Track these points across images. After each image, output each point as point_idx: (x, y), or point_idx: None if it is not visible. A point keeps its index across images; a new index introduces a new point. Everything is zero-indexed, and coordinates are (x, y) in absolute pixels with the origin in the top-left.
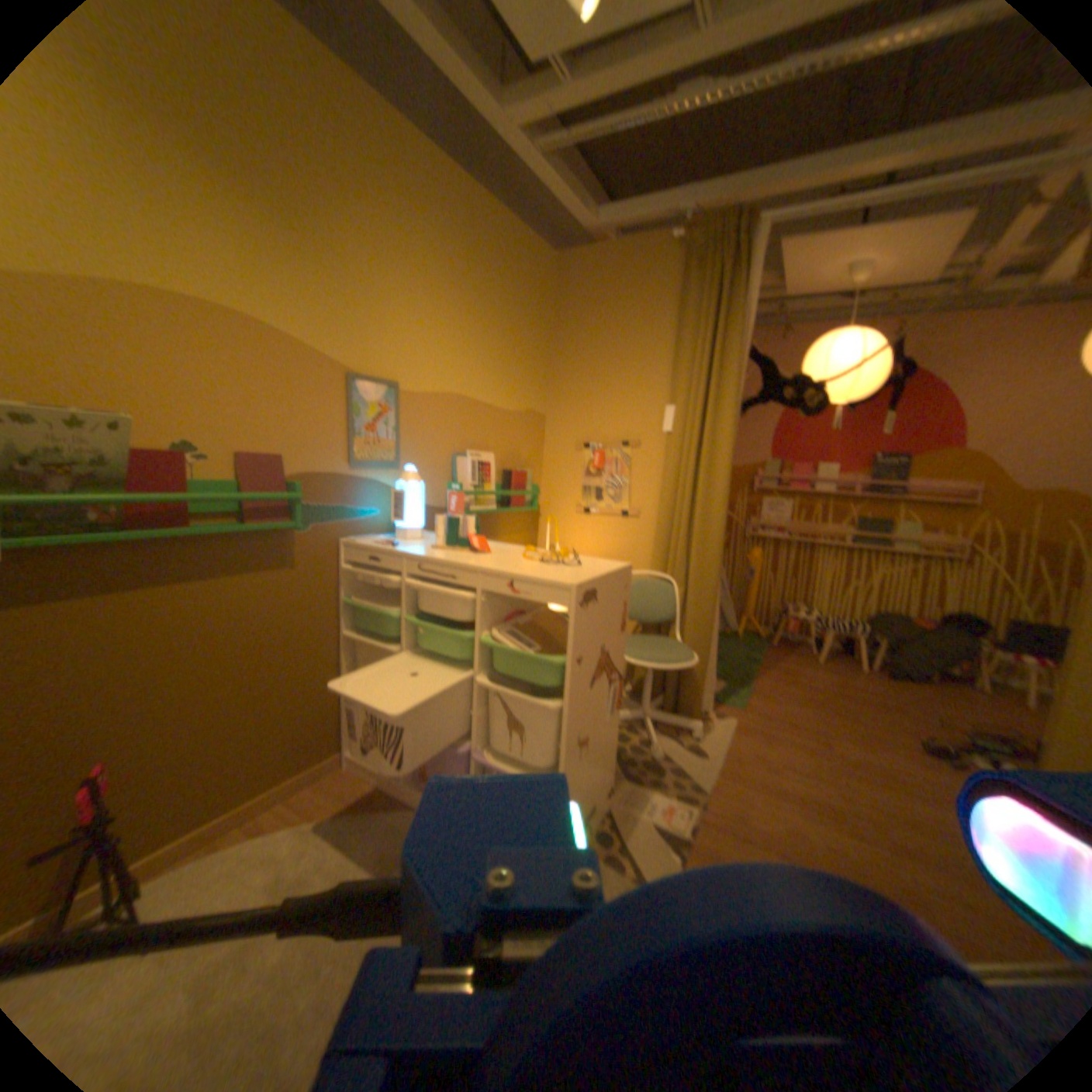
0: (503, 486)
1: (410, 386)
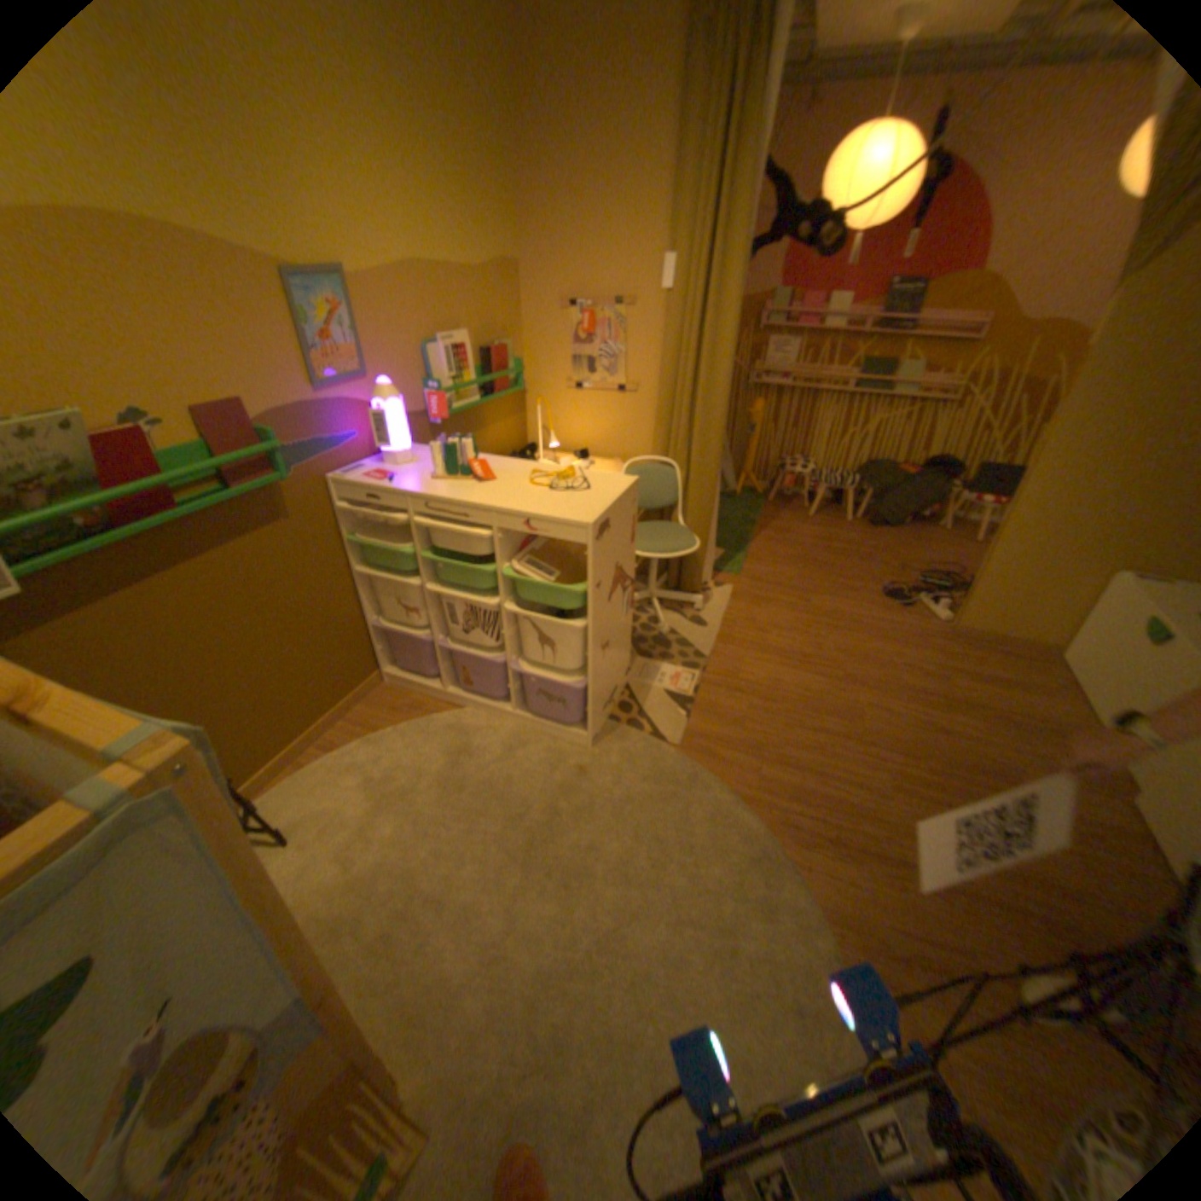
0: (481, 368)
1: (352, 263)
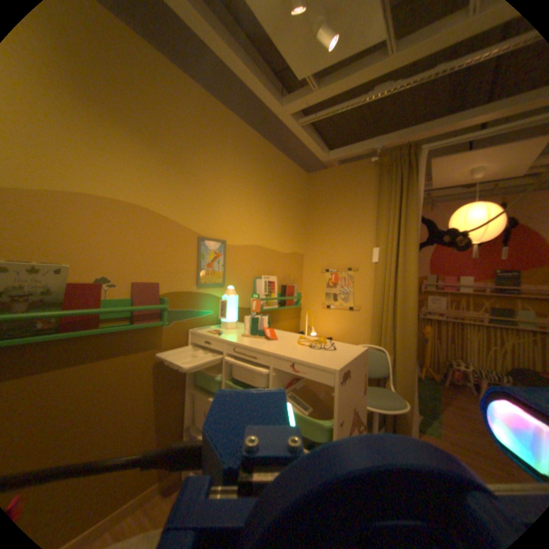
0: (281, 293)
1: (232, 241)
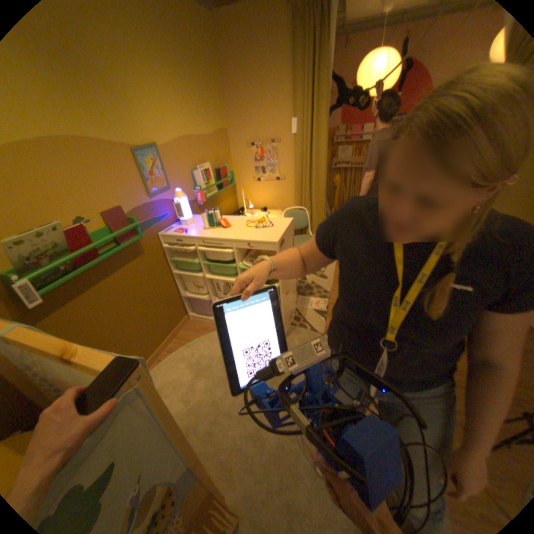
0: (216, 177)
1: (160, 141)
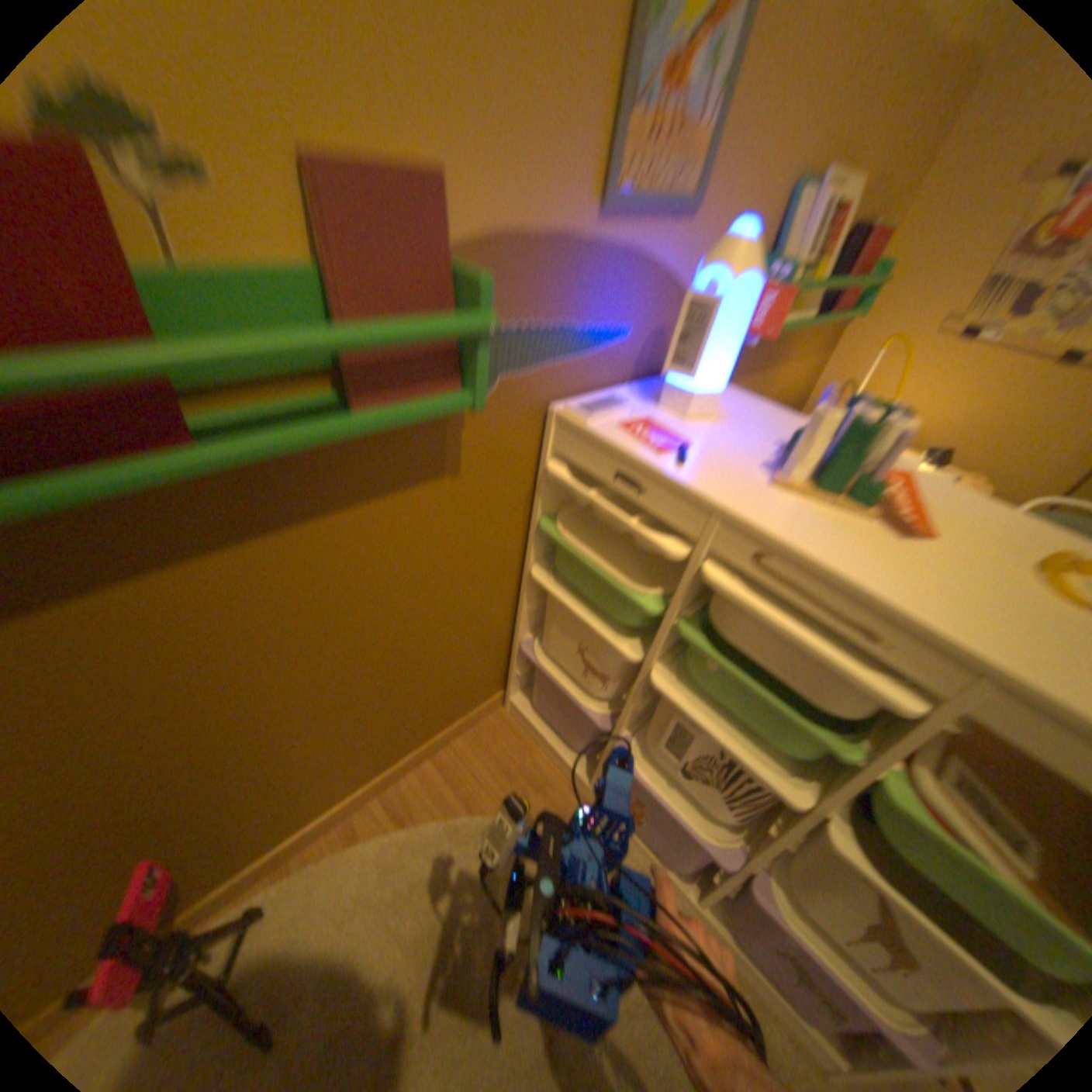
0: (845, 257)
1: None
